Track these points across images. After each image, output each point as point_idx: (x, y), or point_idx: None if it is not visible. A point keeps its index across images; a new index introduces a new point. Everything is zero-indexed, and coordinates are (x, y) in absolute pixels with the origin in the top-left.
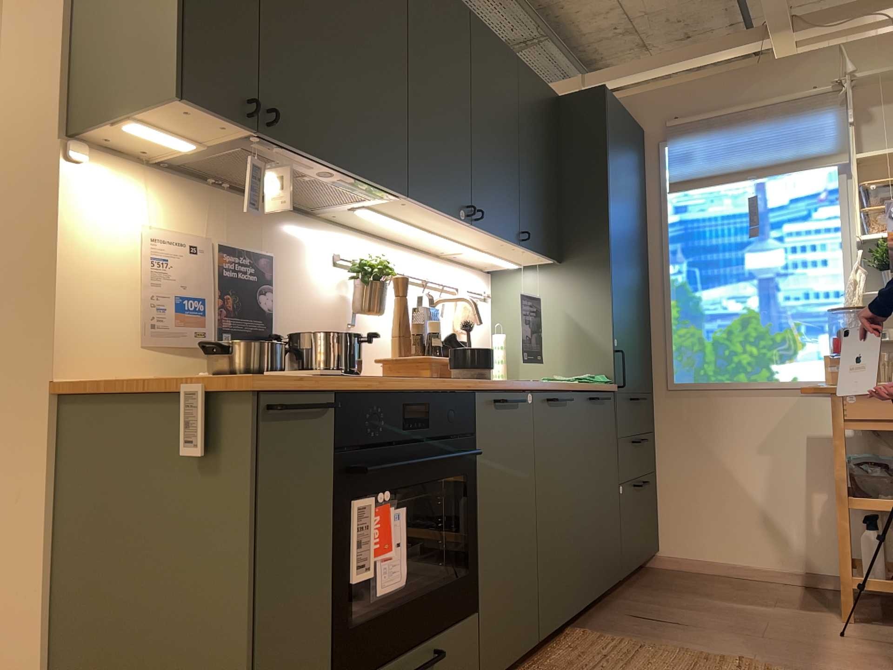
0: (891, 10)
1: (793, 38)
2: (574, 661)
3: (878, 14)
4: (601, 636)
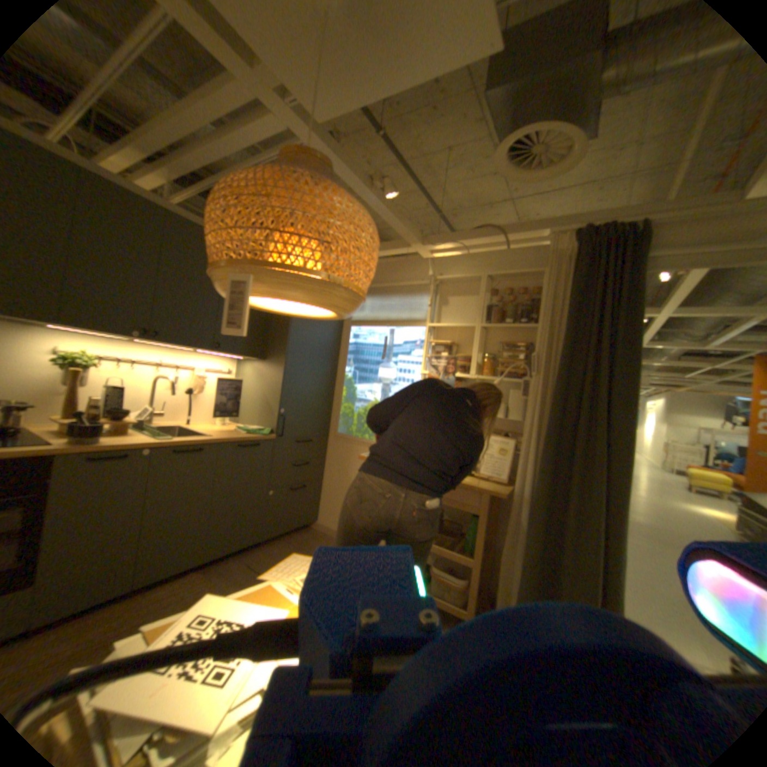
0: (470, 238)
1: (424, 245)
2: (157, 601)
3: (464, 239)
4: (201, 582)
